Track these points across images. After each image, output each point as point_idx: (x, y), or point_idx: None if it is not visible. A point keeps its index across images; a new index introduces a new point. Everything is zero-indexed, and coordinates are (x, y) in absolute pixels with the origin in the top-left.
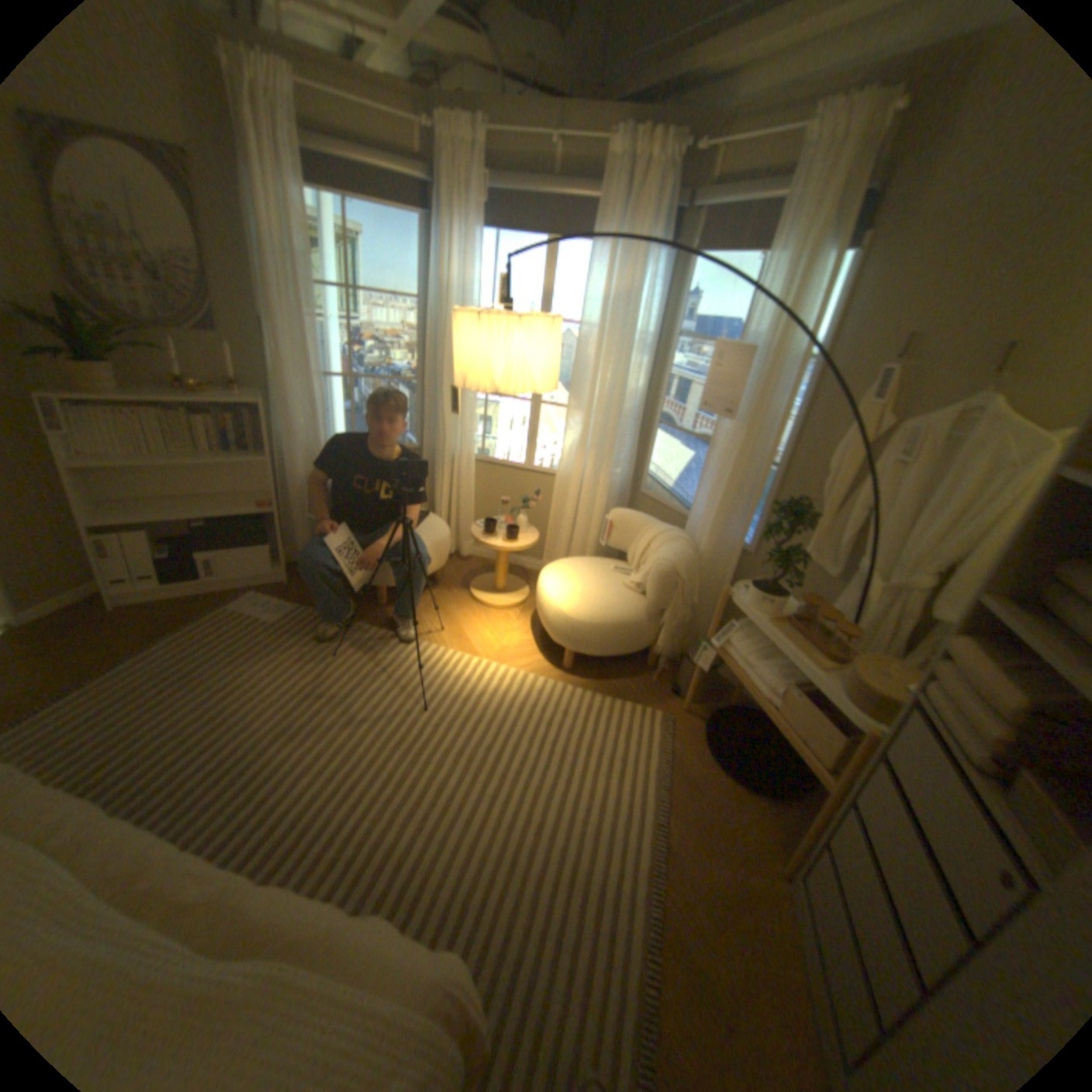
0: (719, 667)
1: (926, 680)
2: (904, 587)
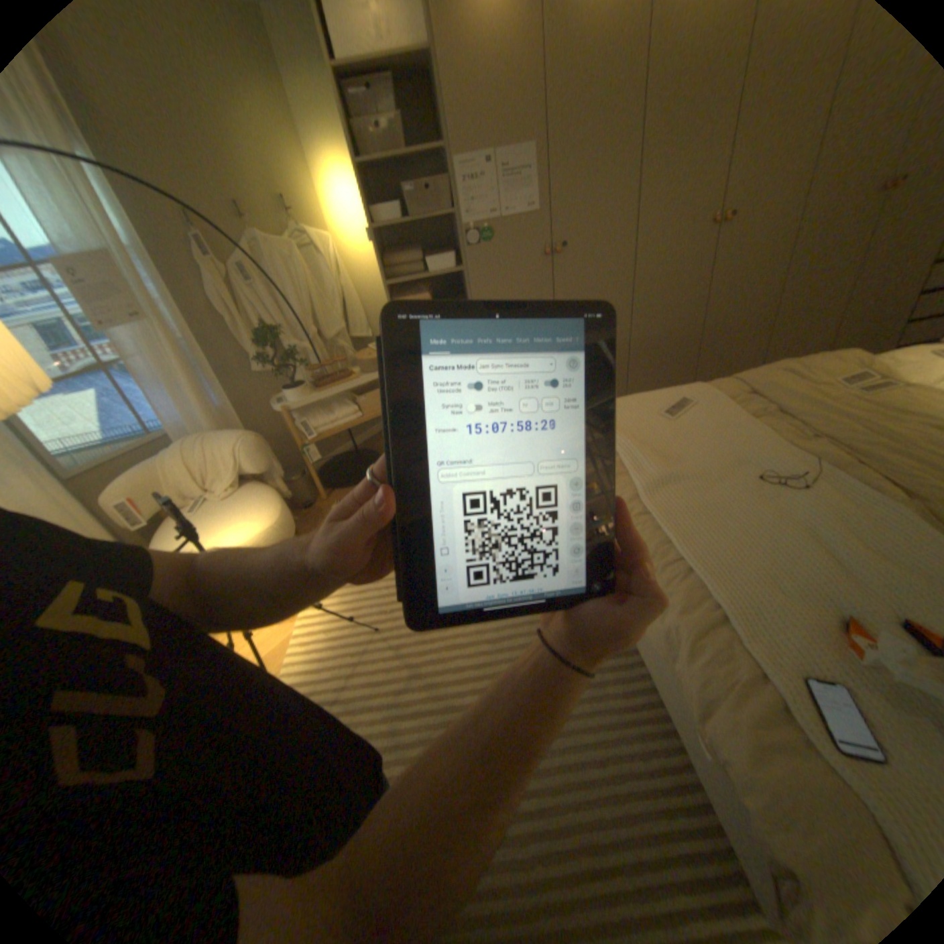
0: (298, 470)
1: (367, 349)
2: (310, 339)
